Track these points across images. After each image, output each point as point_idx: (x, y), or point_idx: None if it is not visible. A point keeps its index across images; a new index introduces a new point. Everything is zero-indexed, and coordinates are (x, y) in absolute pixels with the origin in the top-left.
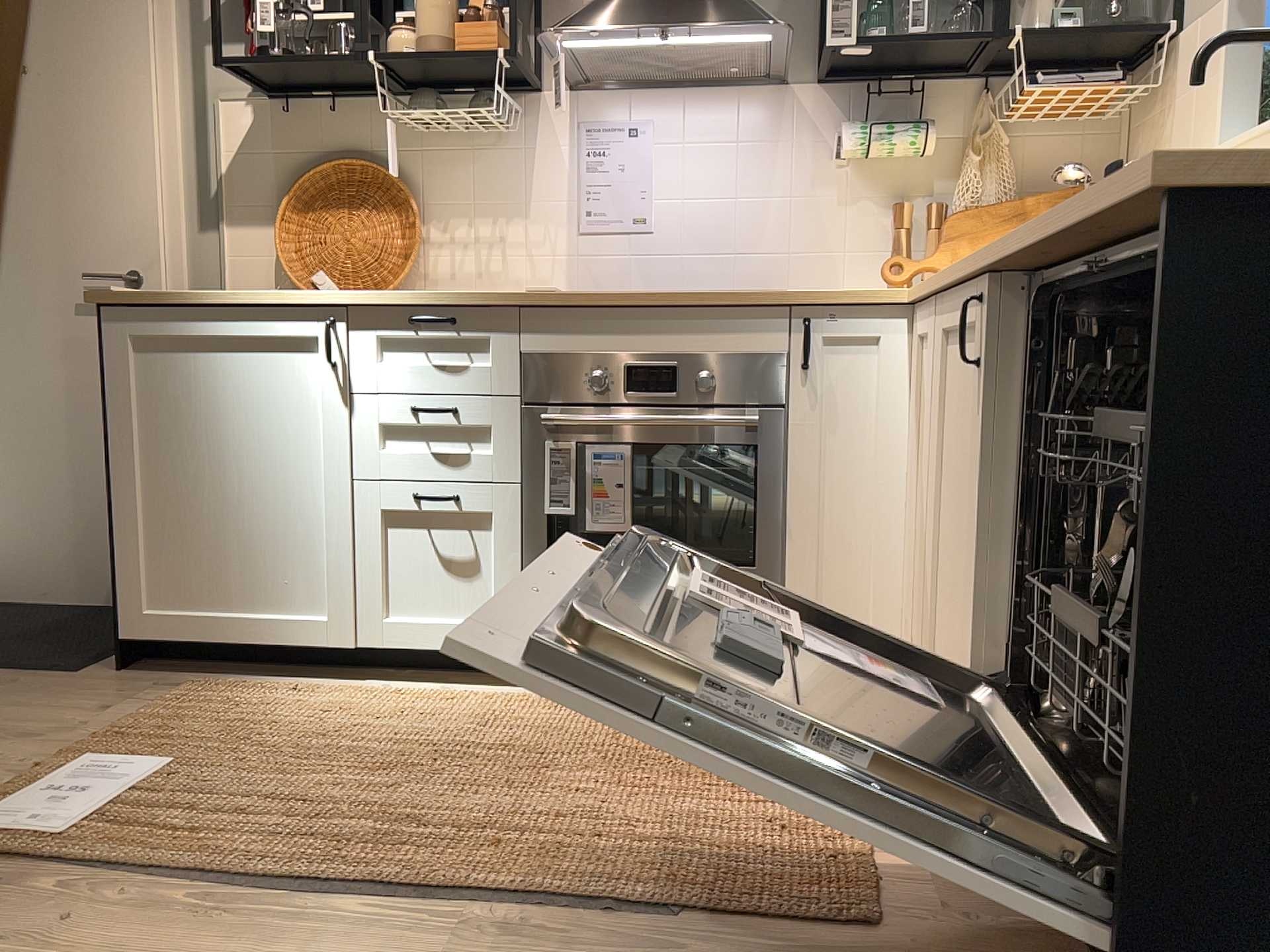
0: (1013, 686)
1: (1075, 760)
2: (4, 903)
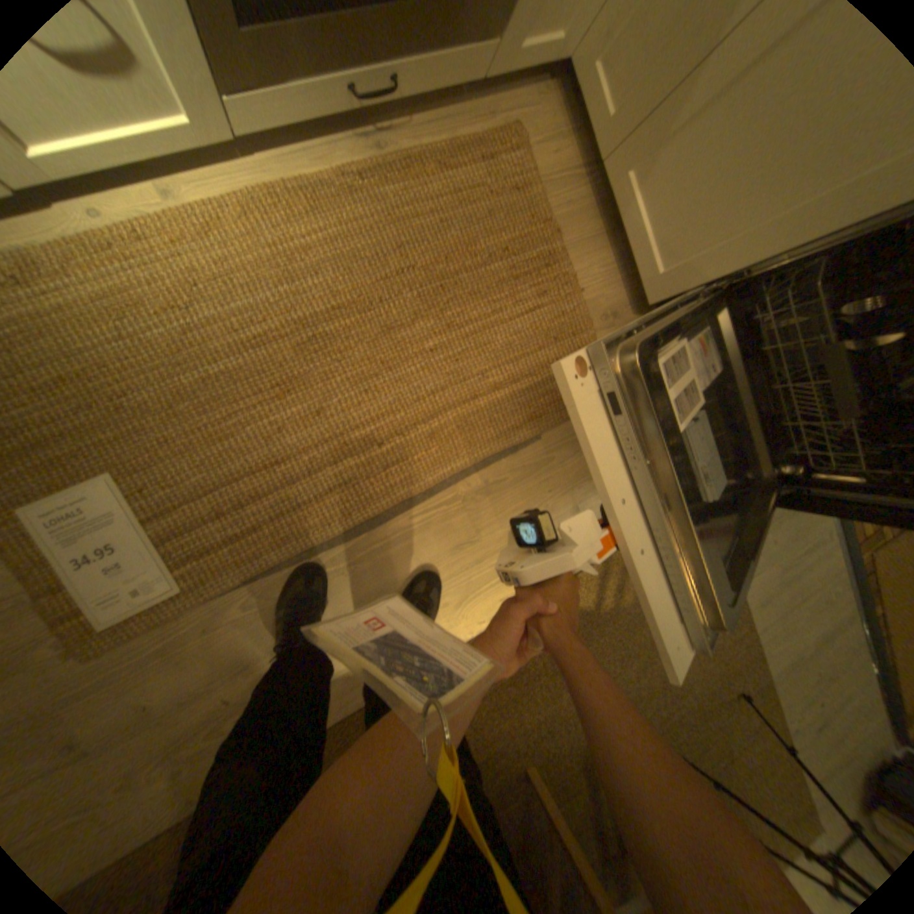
0: (747, 338)
1: (773, 431)
2: (220, 634)
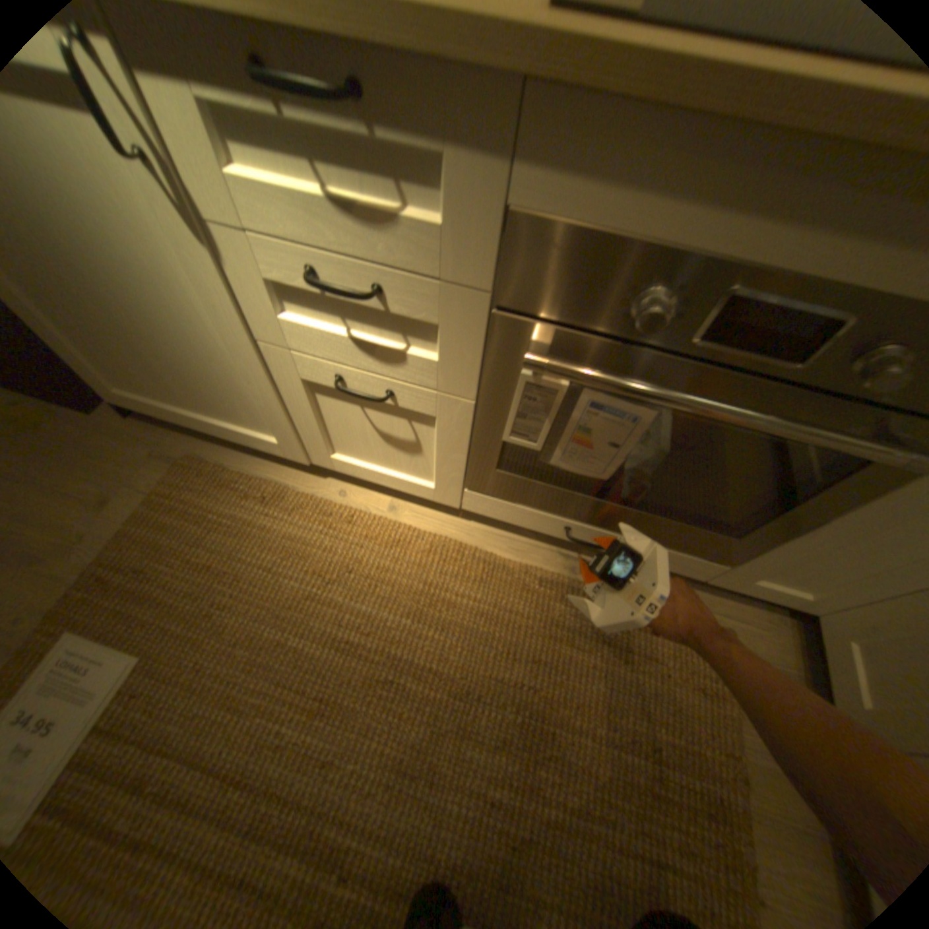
0: None
1: None
2: None
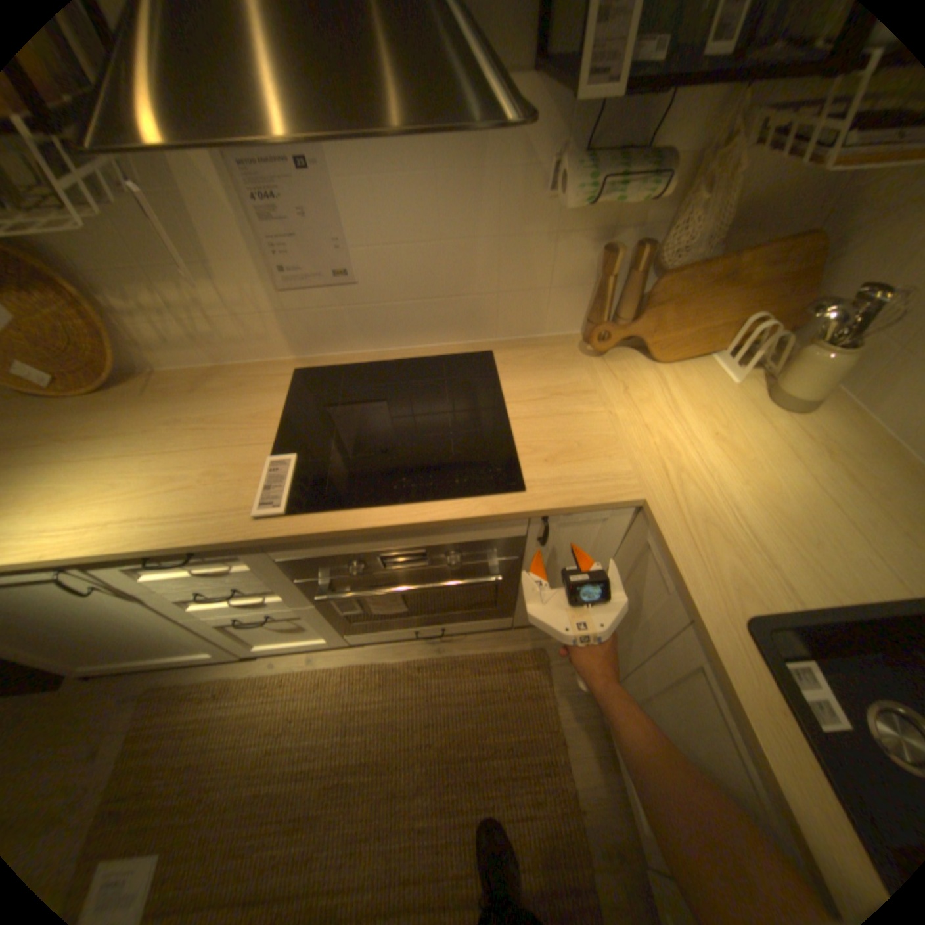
0: None
1: None
2: None
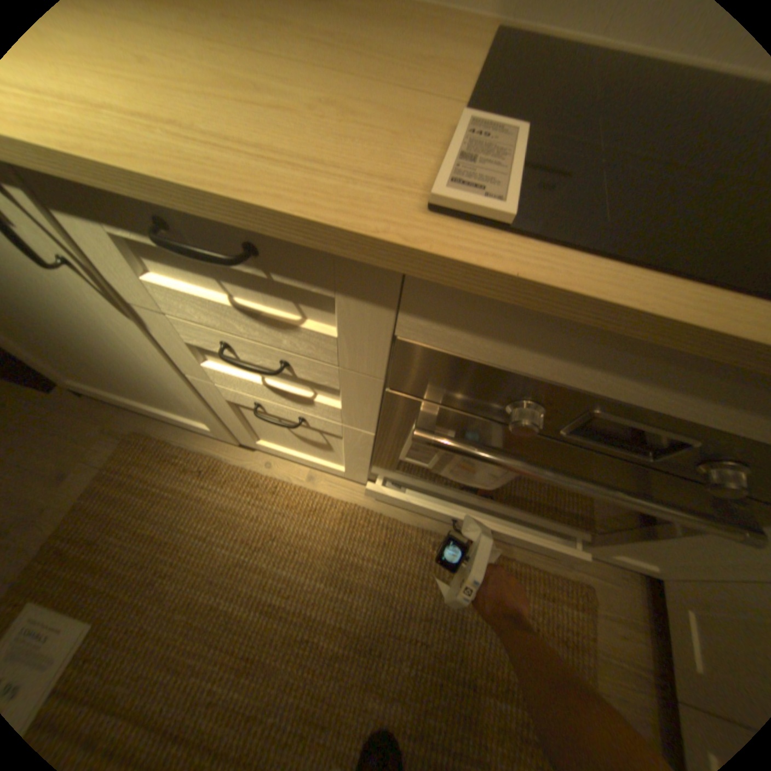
0: None
1: None
2: None
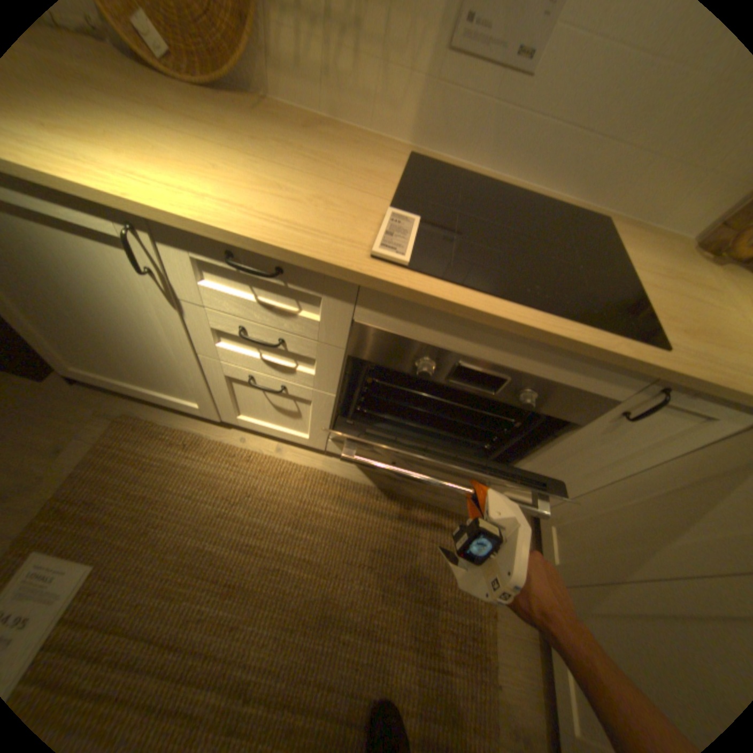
0: None
1: None
2: None
